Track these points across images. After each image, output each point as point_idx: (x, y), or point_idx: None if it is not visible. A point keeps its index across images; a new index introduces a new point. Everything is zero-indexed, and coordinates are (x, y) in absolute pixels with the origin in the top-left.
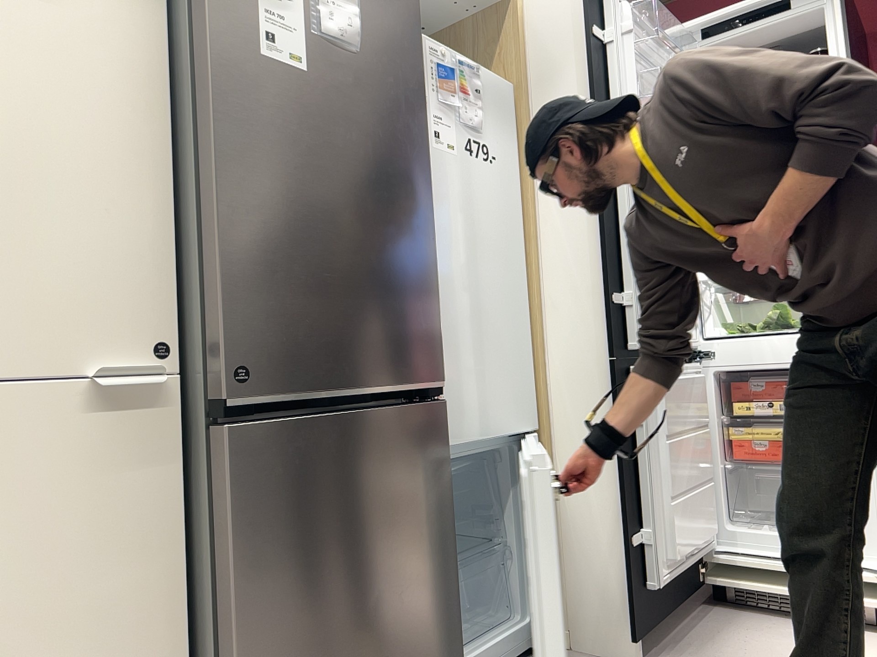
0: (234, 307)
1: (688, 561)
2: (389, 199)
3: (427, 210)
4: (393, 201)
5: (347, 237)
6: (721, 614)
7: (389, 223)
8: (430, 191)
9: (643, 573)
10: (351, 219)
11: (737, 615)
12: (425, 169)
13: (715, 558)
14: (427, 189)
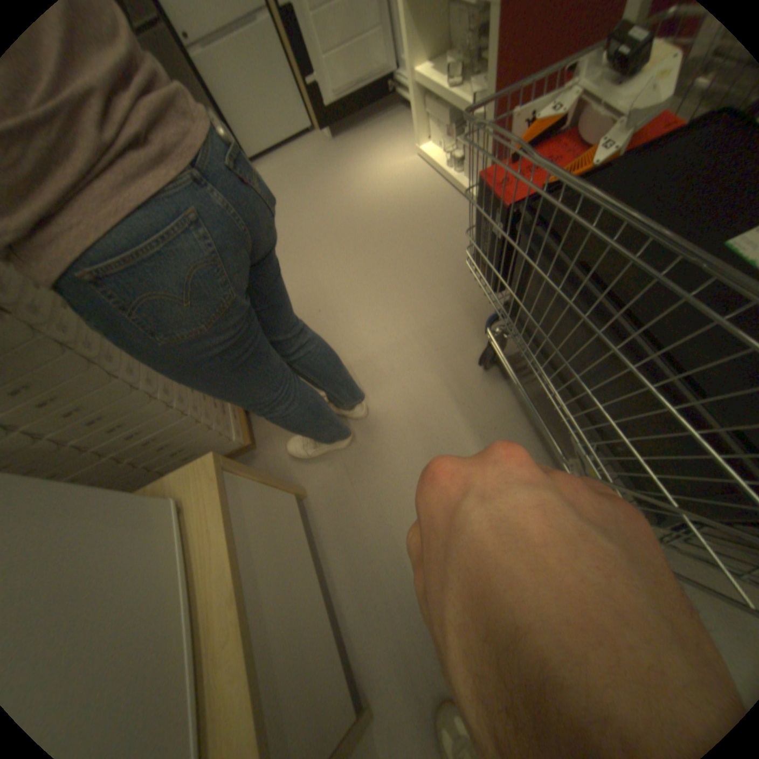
0: None
1: (356, 82)
2: None
3: None
4: None
5: None
6: (394, 108)
7: None
8: None
9: (320, 94)
10: None
11: (400, 109)
12: None
13: (395, 74)
14: None
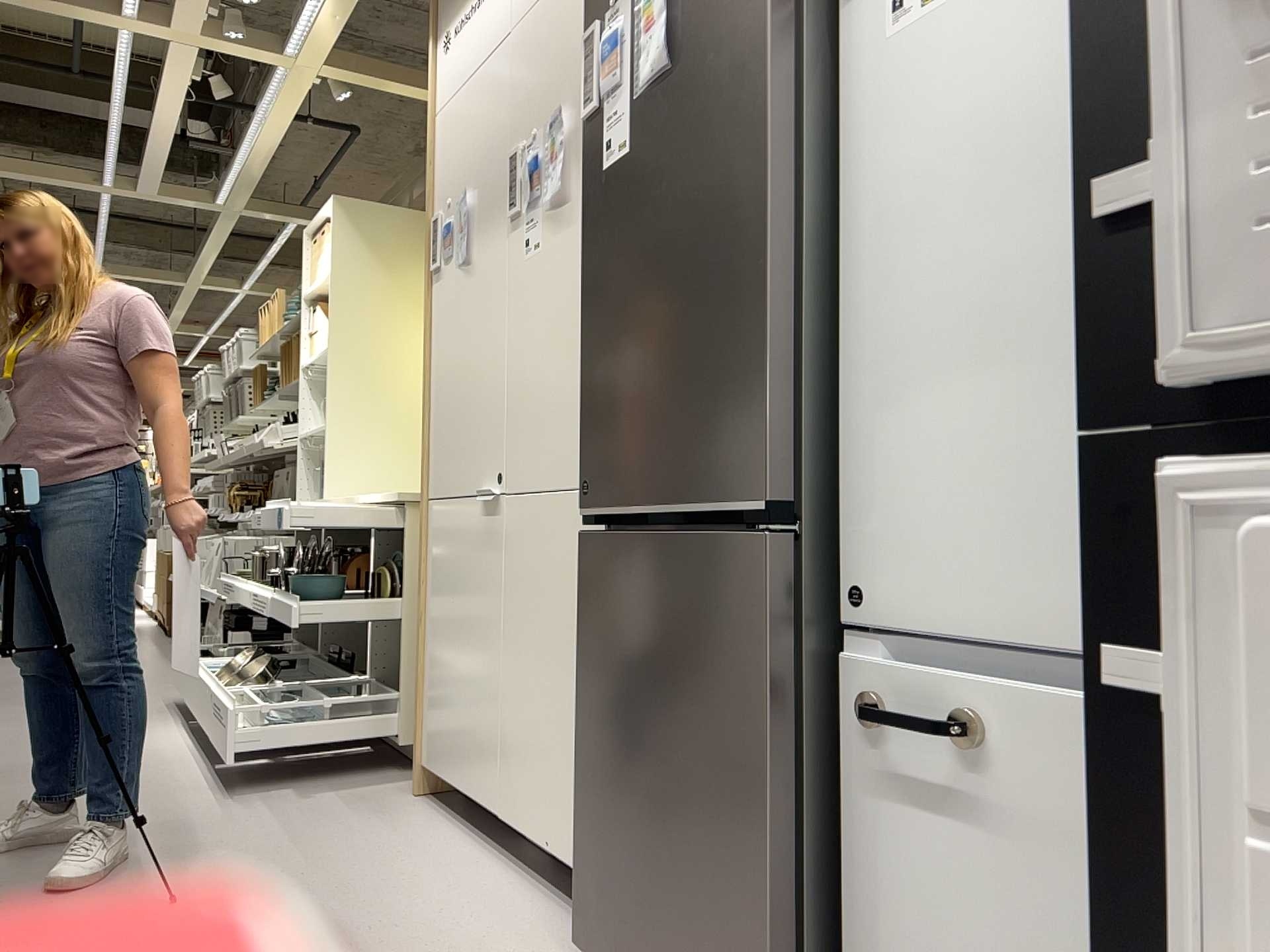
0: (586, 427)
1: None
2: (700, 242)
3: (759, 218)
4: (706, 241)
5: (654, 323)
6: None
7: (699, 277)
8: (767, 181)
9: None
10: (659, 297)
11: None
12: (760, 149)
13: None
14: (759, 184)
